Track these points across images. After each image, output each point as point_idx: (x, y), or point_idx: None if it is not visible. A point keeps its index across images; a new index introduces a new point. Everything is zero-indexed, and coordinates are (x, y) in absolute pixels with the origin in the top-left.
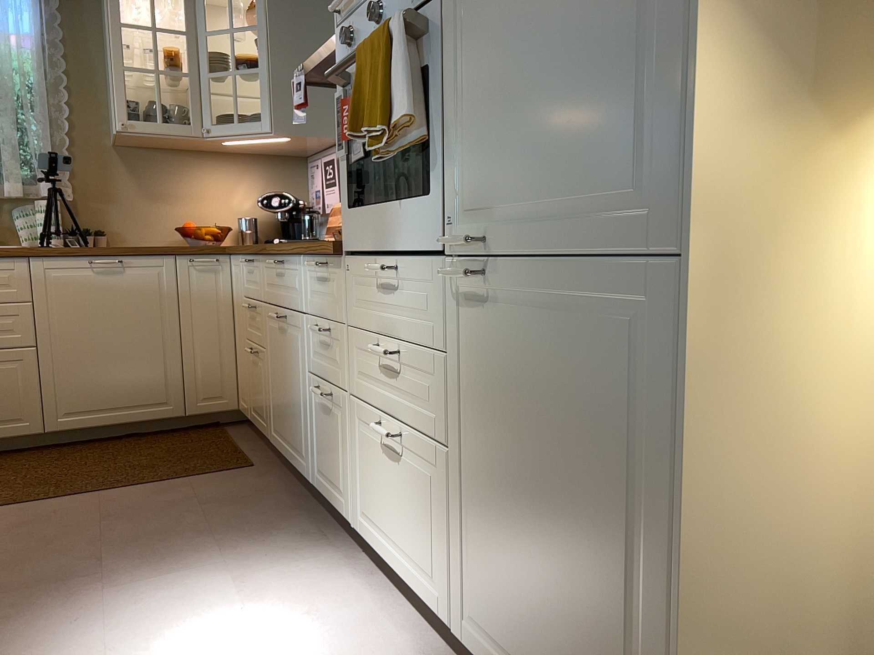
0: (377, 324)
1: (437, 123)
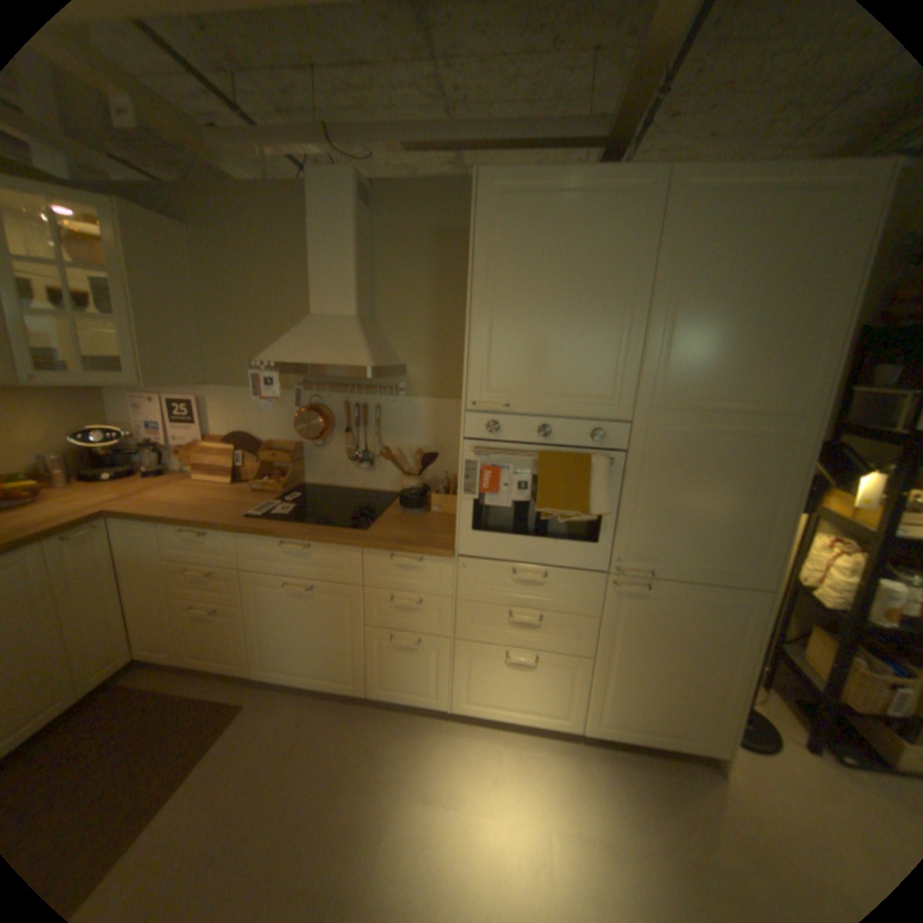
0: (507, 599)
1: (612, 513)
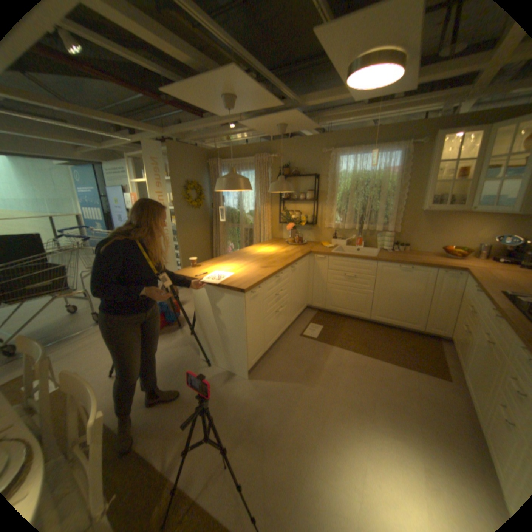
0: None
1: None
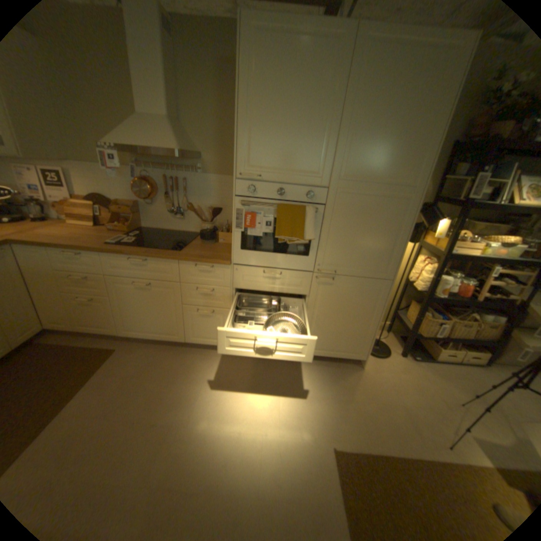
0: (260, 287)
1: (315, 239)
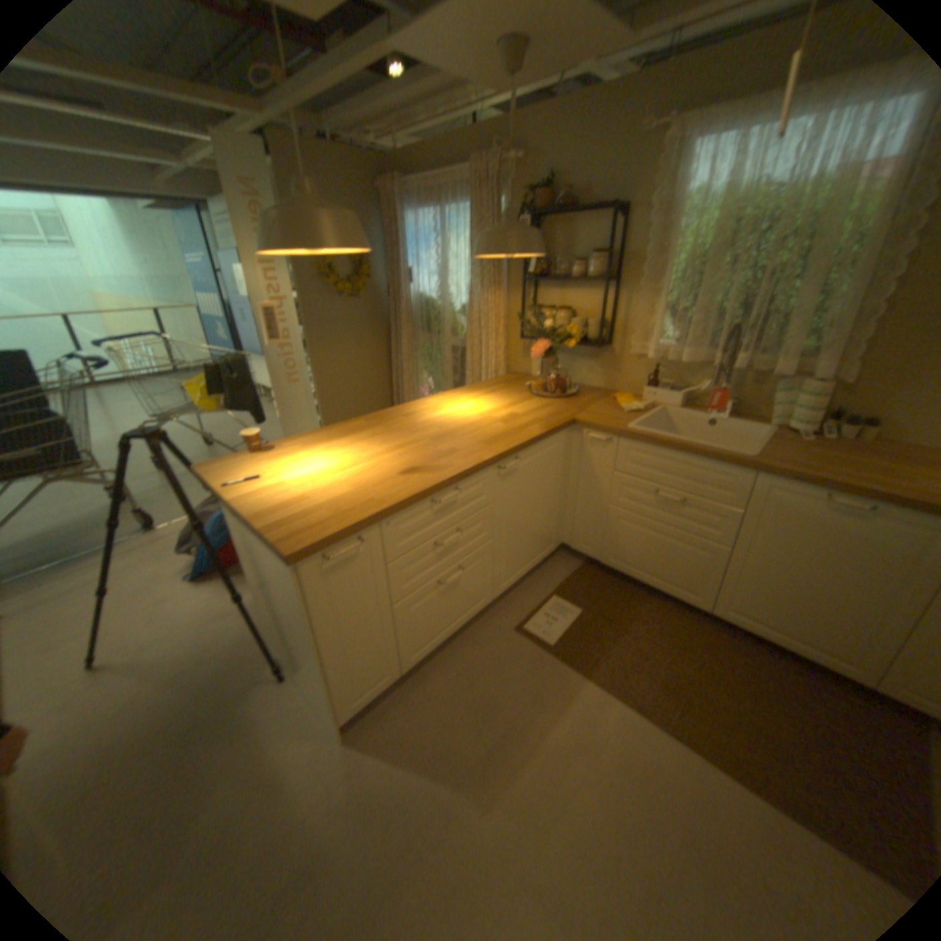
0: None
1: None
